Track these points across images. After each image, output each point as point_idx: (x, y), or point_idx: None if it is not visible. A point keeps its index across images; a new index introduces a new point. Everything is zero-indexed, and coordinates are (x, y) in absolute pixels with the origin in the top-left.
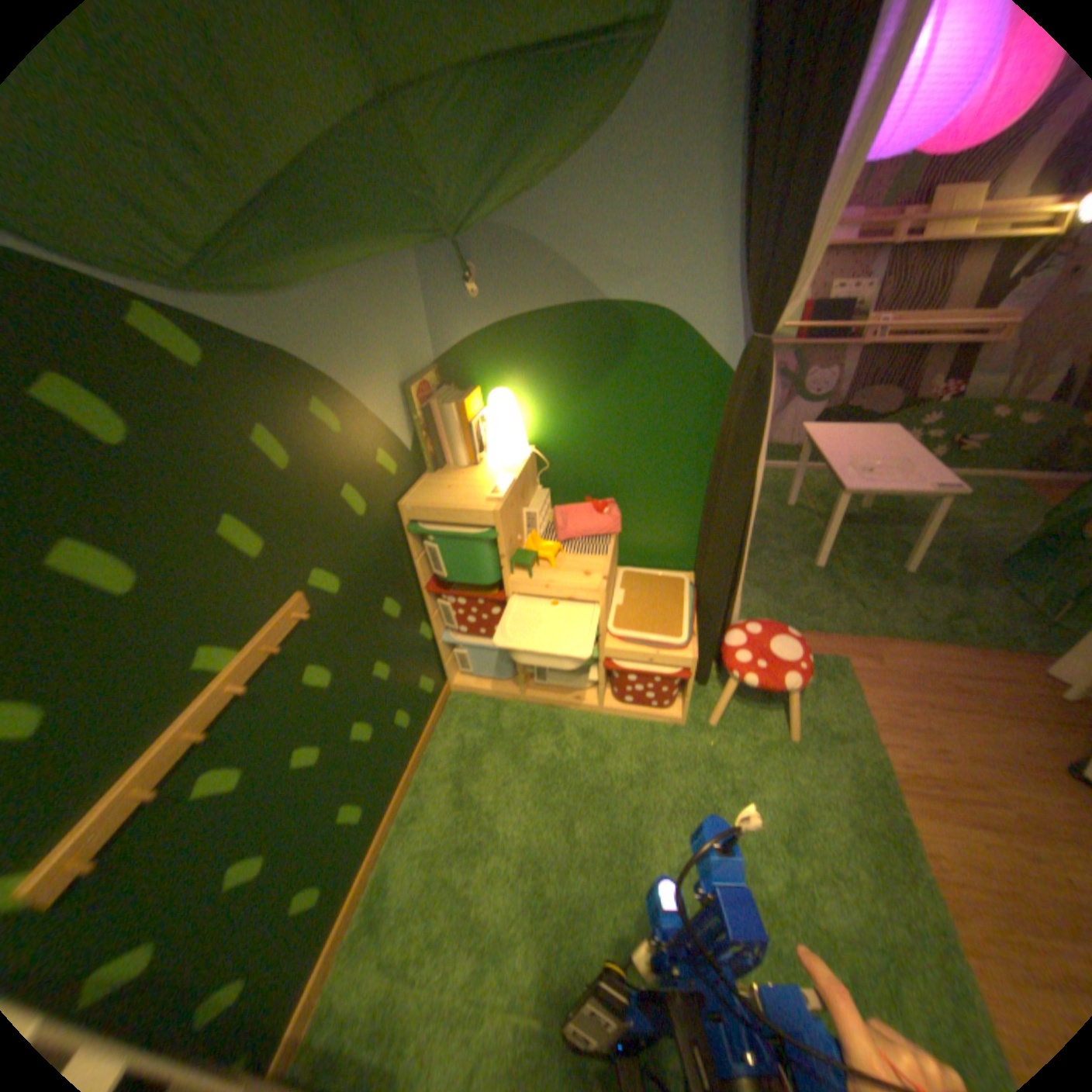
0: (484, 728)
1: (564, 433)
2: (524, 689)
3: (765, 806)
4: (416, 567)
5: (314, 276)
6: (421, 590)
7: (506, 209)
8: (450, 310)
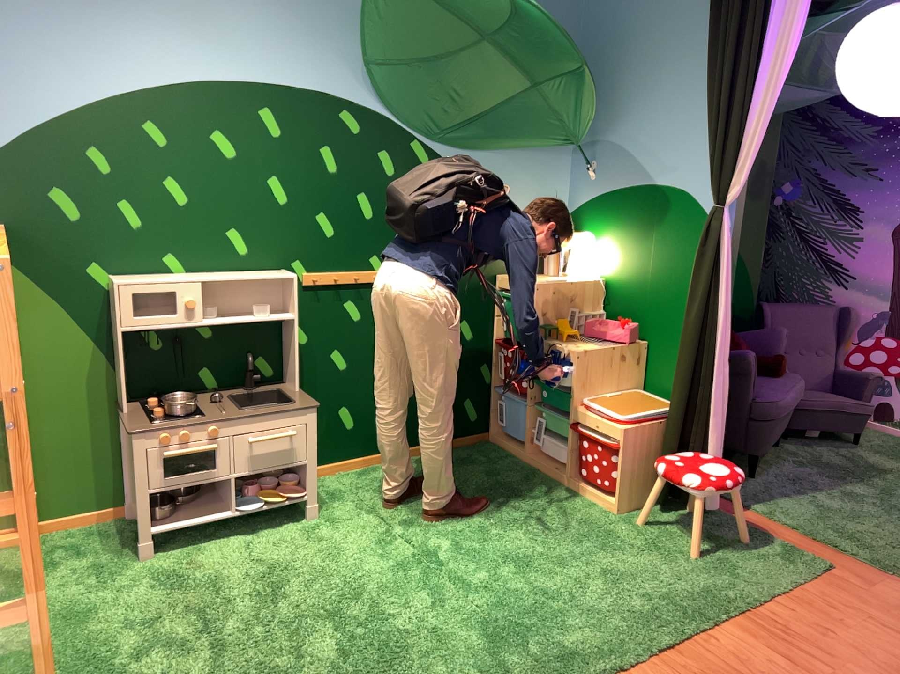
0: (485, 457)
1: (619, 273)
2: (526, 450)
3: (613, 553)
4: (492, 322)
5: (487, 152)
6: (491, 341)
7: (610, 138)
8: (576, 189)
